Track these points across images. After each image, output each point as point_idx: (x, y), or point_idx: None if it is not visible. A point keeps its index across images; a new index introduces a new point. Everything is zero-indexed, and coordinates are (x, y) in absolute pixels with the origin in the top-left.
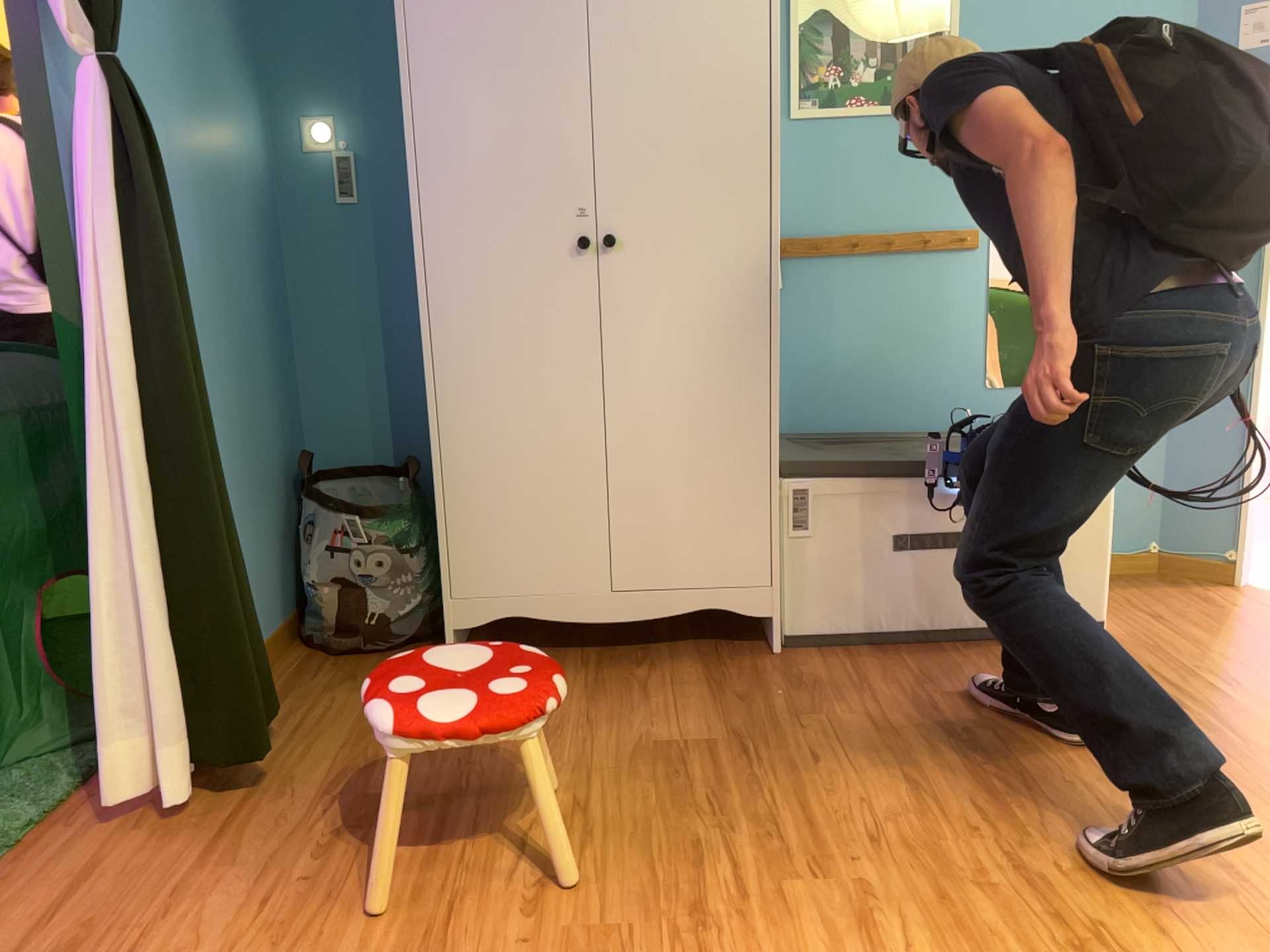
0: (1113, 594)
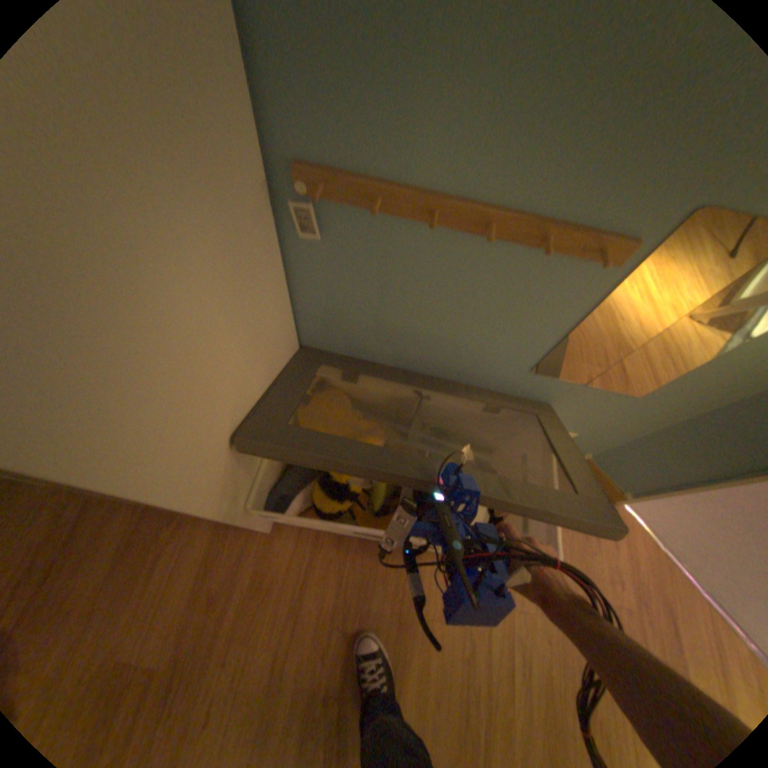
0: None
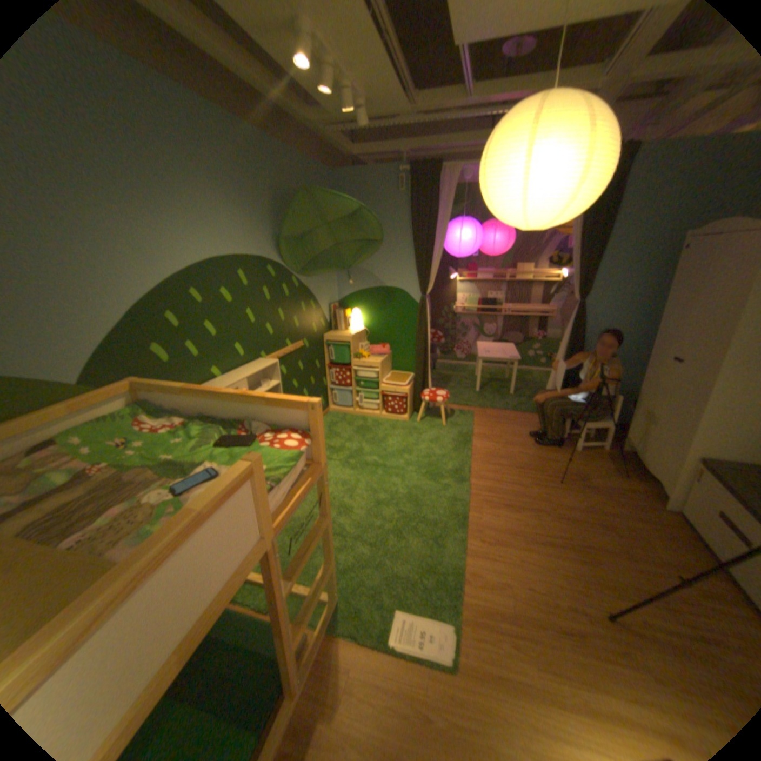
0: None
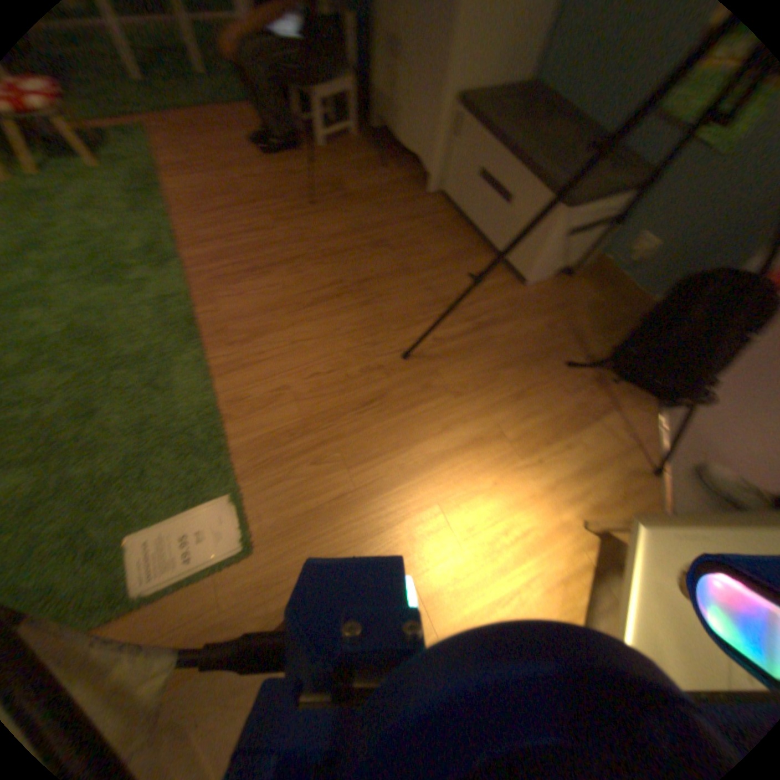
0: (583, 296)
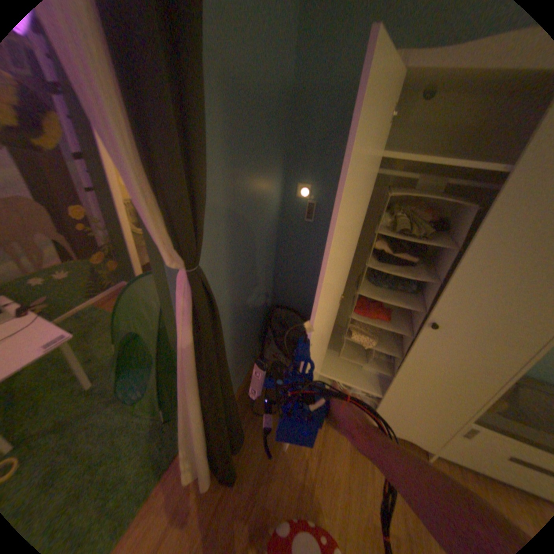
0: None
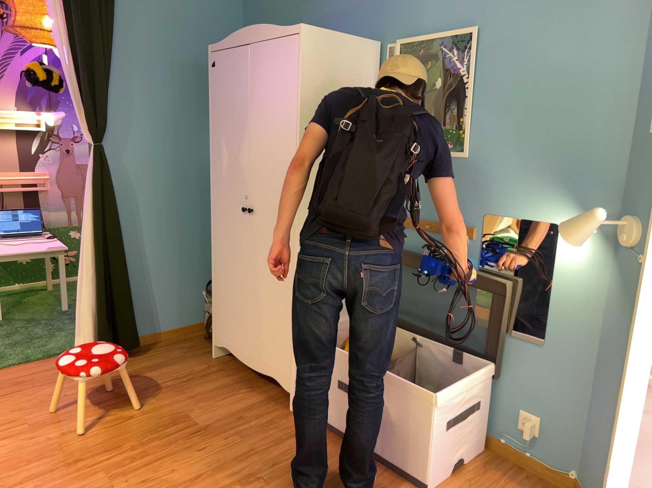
0: (504, 484)
